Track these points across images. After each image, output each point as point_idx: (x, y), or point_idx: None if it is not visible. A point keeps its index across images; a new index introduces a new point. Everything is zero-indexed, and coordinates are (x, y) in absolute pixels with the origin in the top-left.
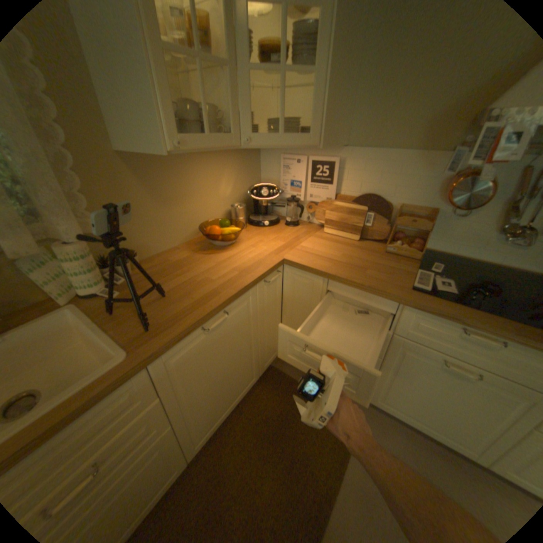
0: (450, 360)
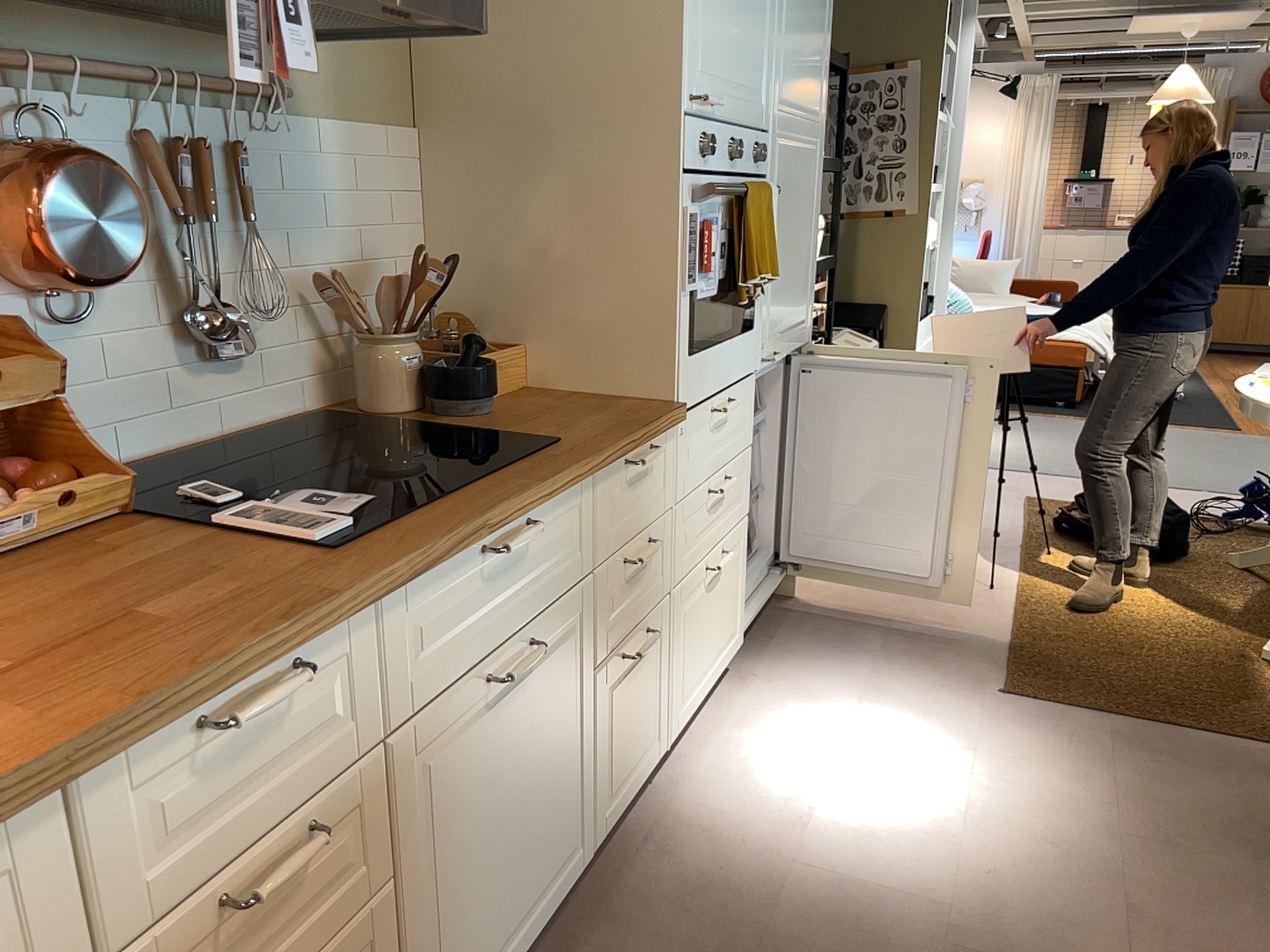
0: (486, 672)
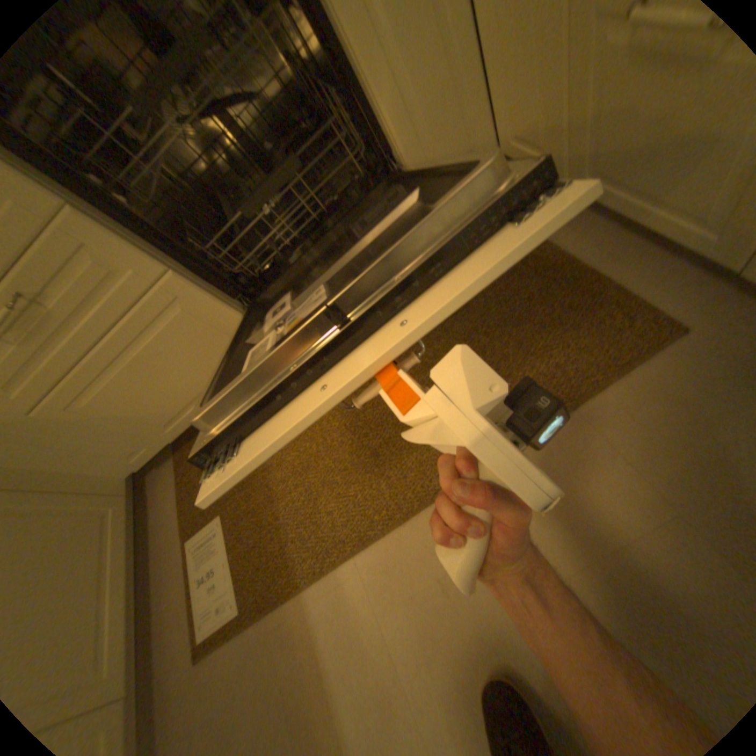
0: None
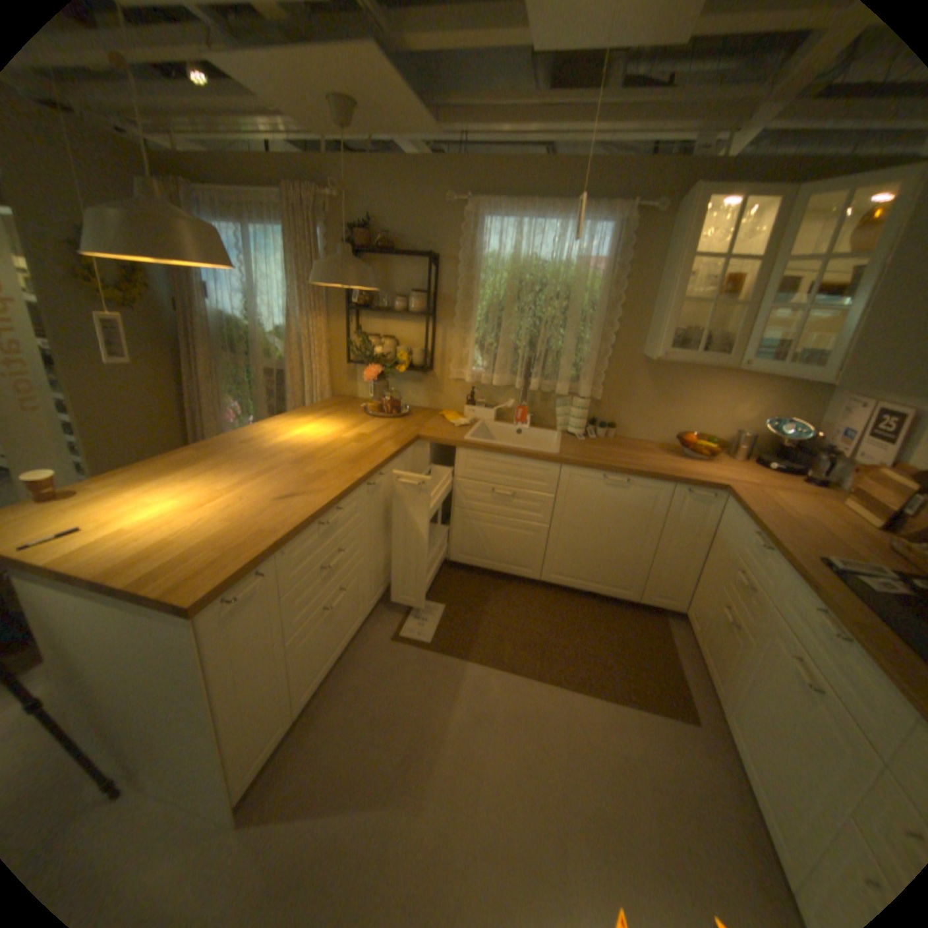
0: (805, 660)
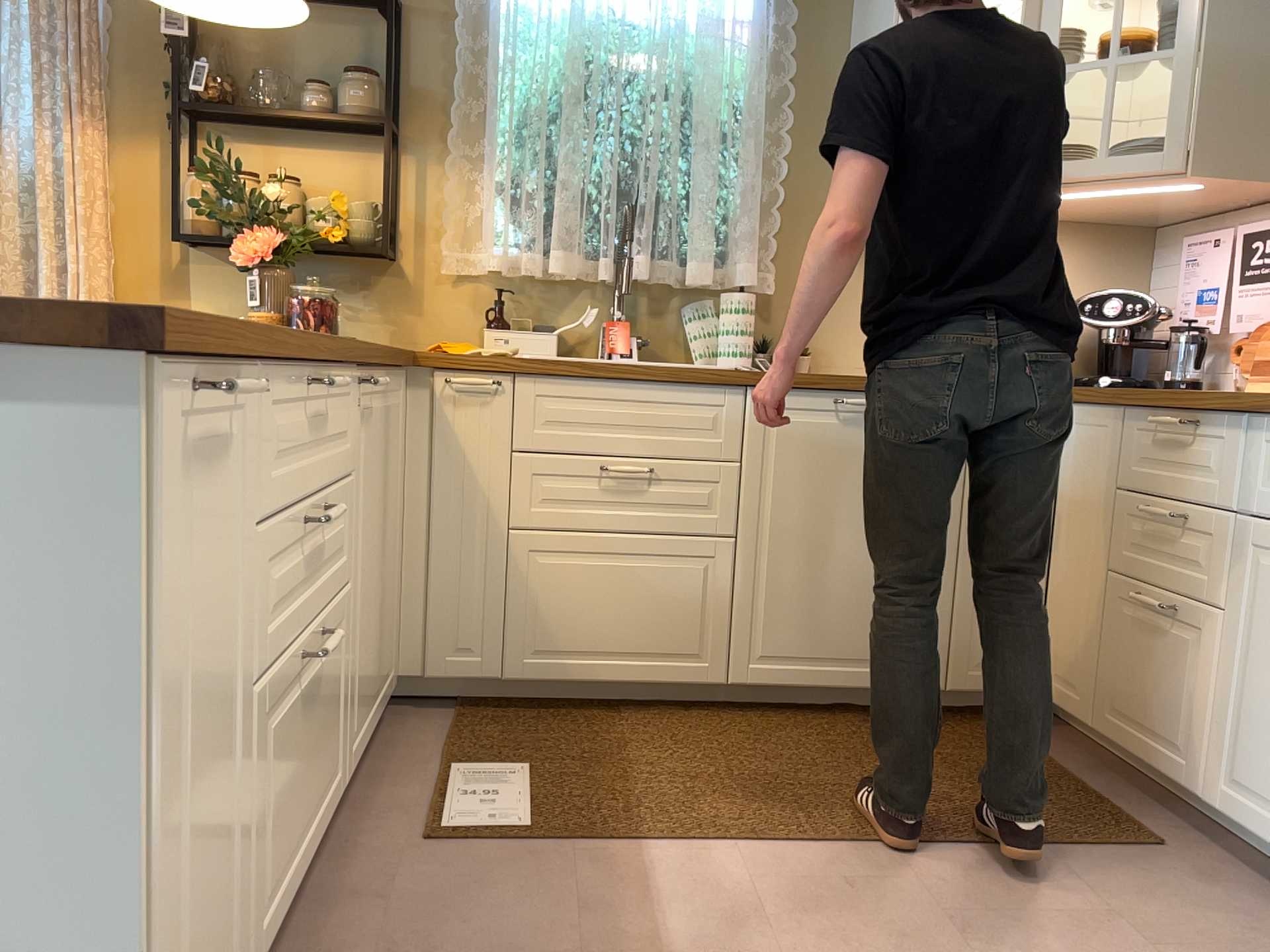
0: None
